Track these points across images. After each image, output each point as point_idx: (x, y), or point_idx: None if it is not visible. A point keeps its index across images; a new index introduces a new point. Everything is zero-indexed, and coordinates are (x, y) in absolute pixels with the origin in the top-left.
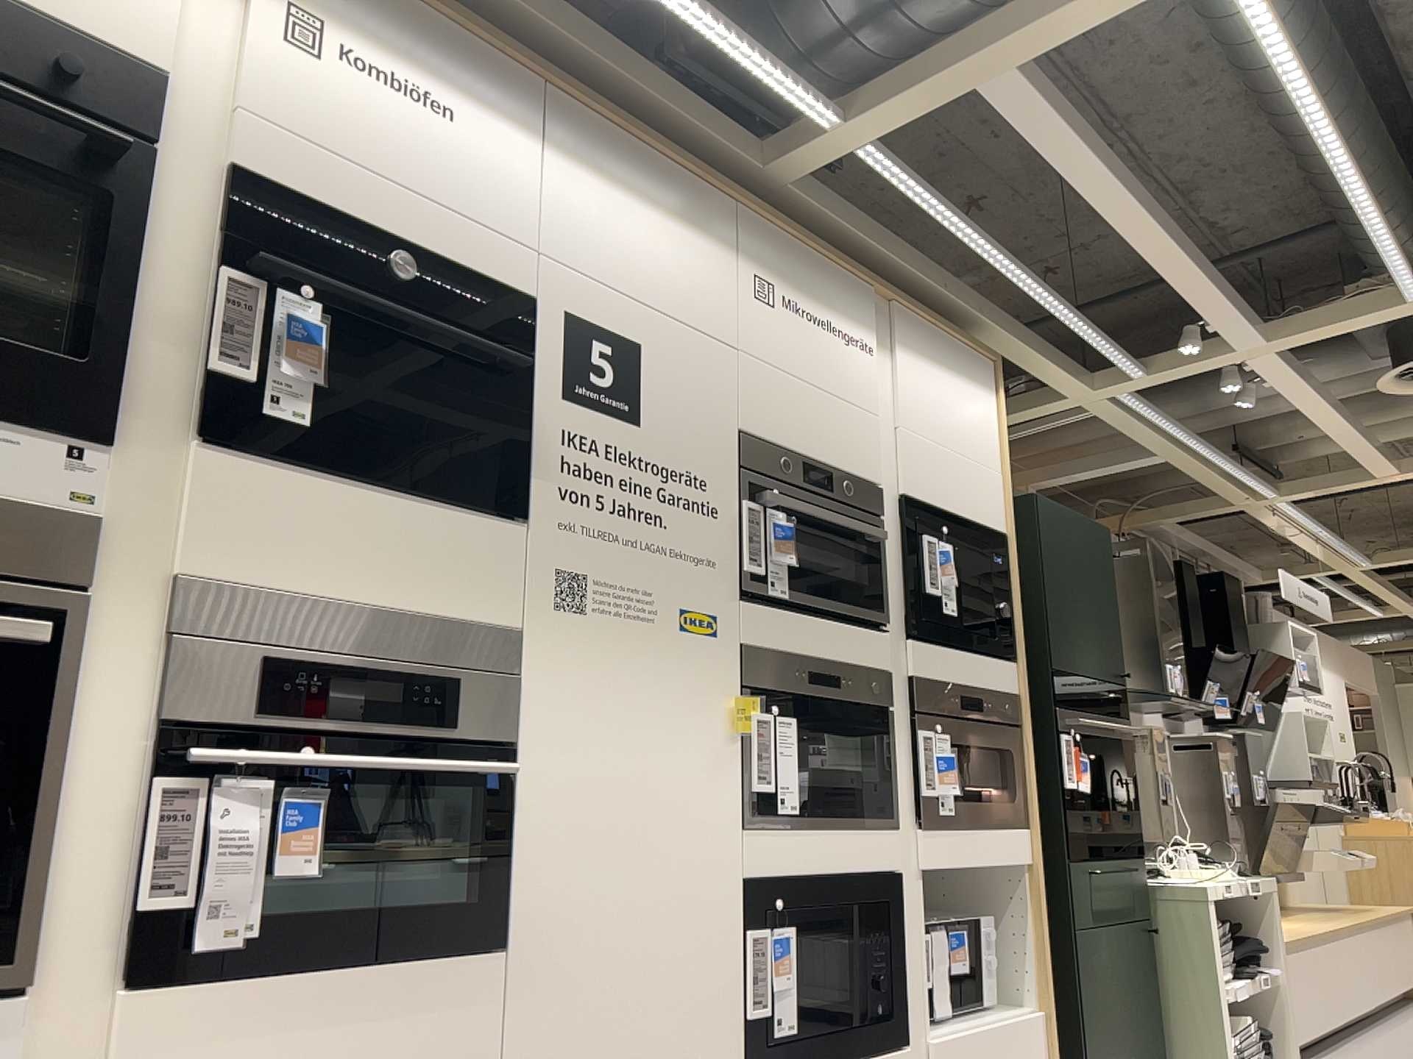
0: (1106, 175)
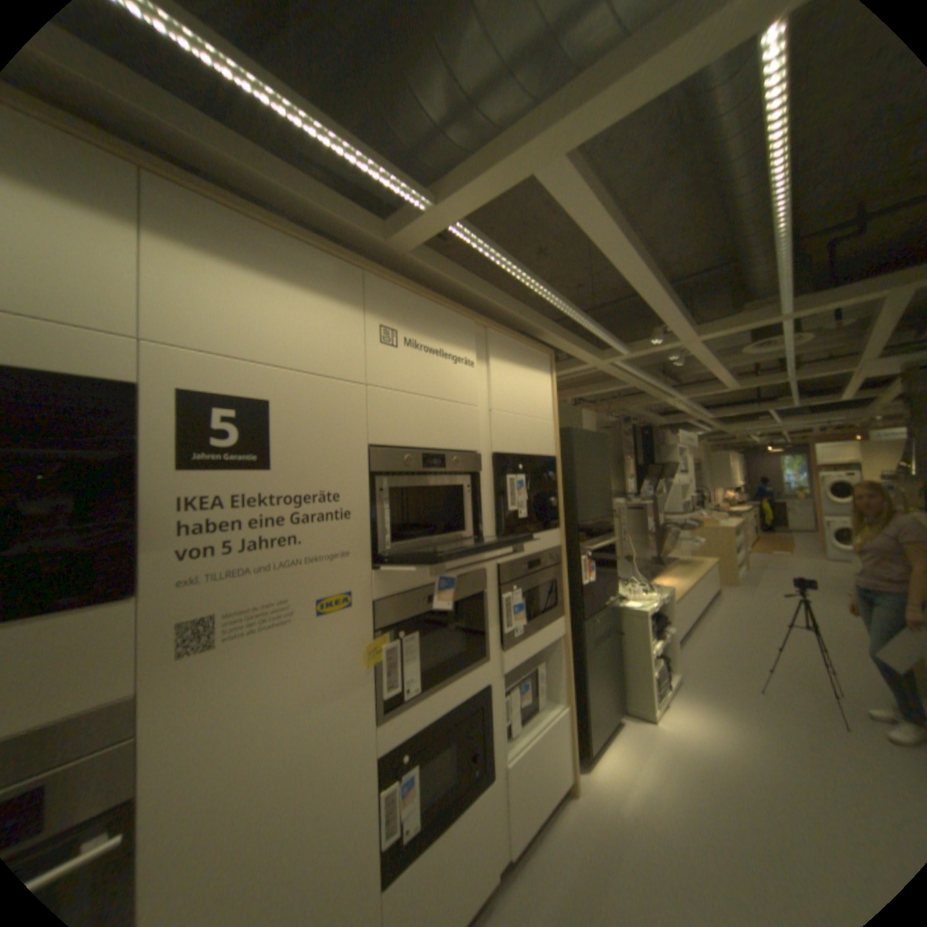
0: (627, 243)
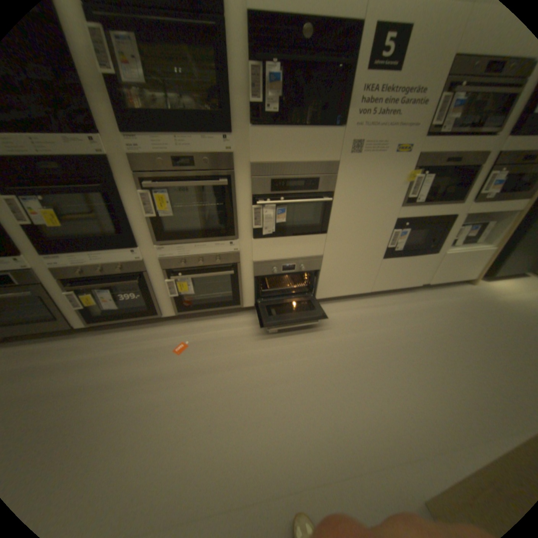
0: None
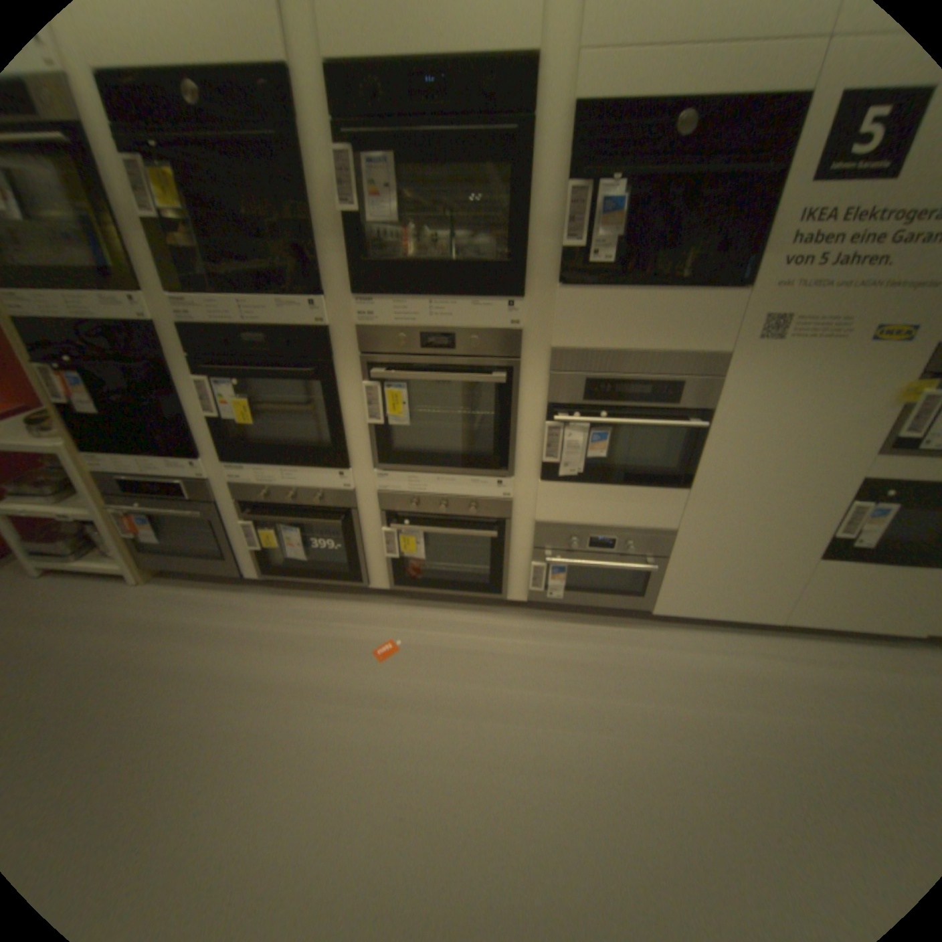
0: None
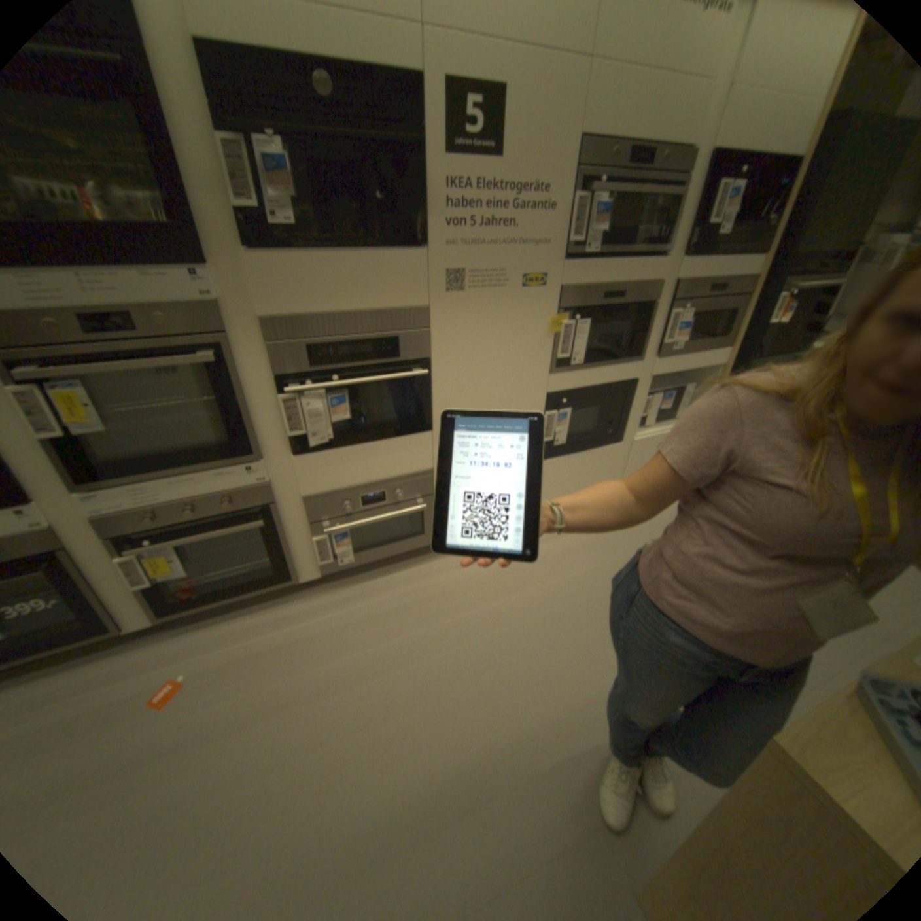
0: None
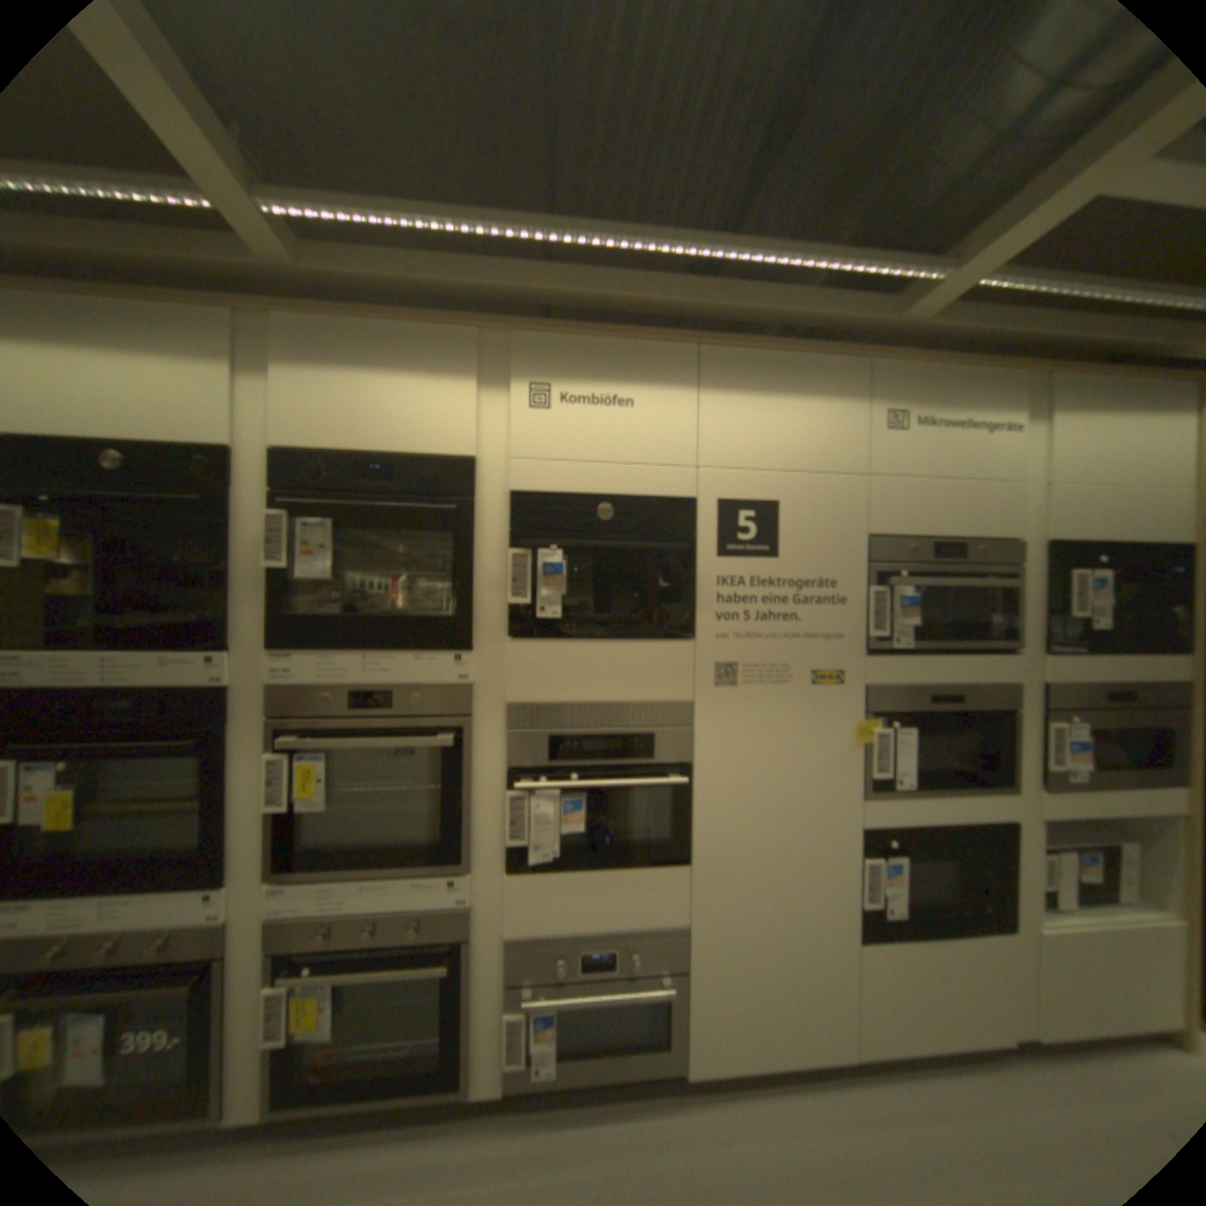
0: None
